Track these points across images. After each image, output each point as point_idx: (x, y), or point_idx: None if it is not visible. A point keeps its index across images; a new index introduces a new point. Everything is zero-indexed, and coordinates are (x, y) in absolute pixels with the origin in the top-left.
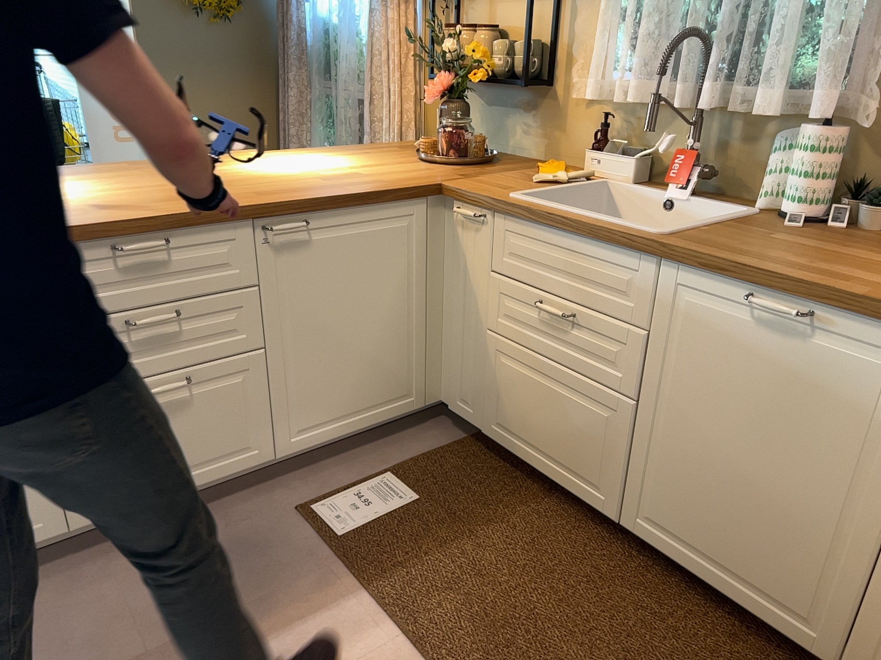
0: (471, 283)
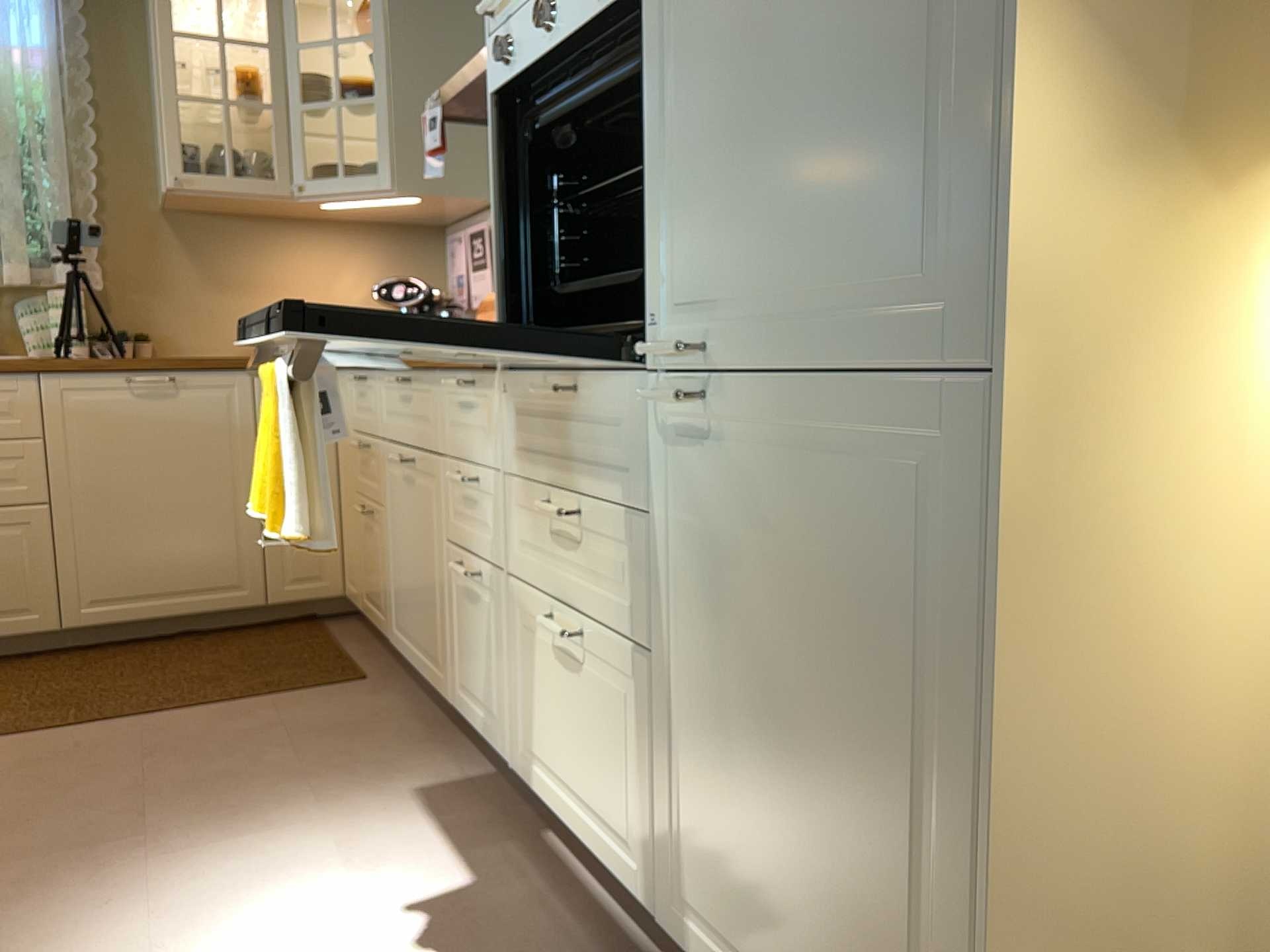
0: None
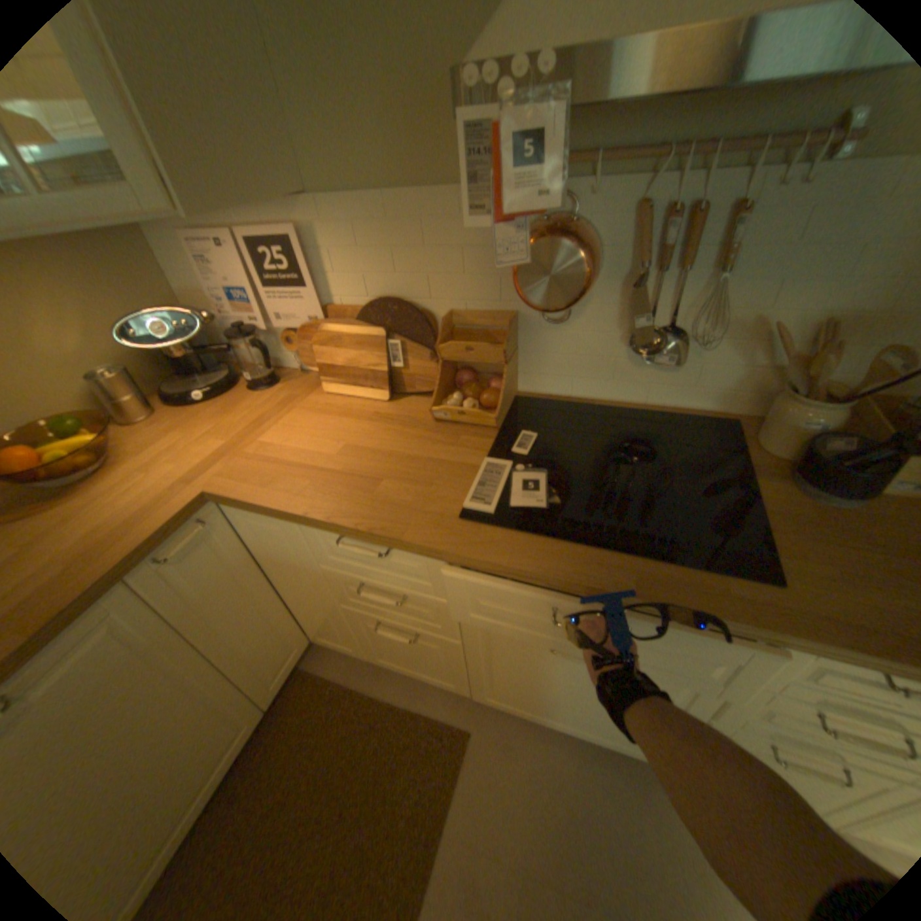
0: None
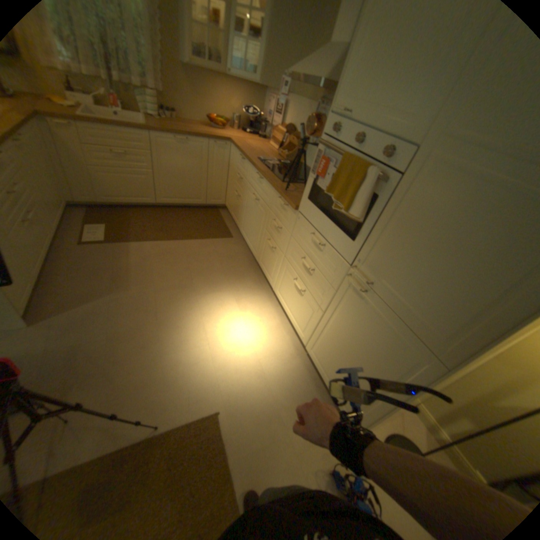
0: (71, 151)
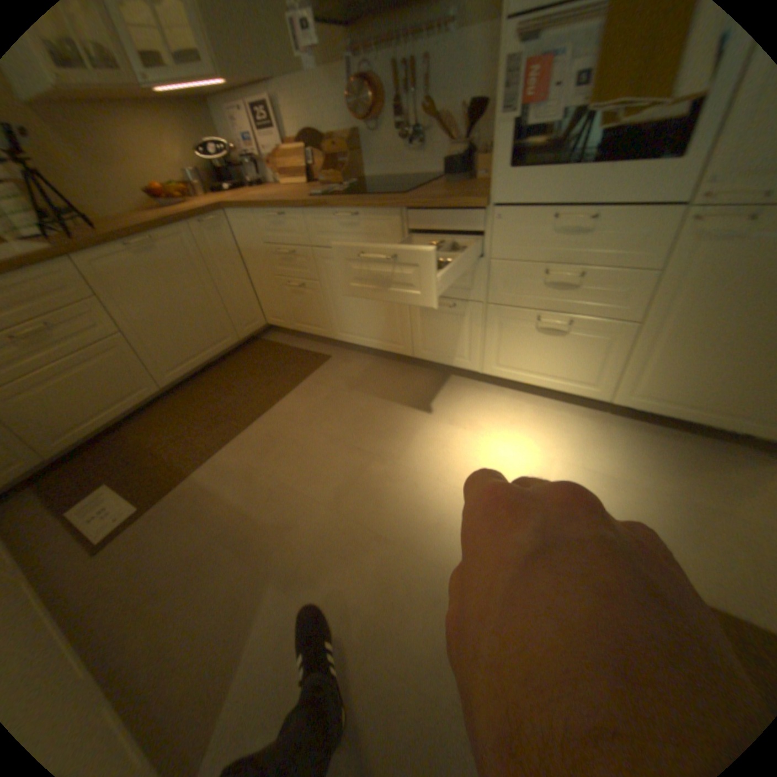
0: None
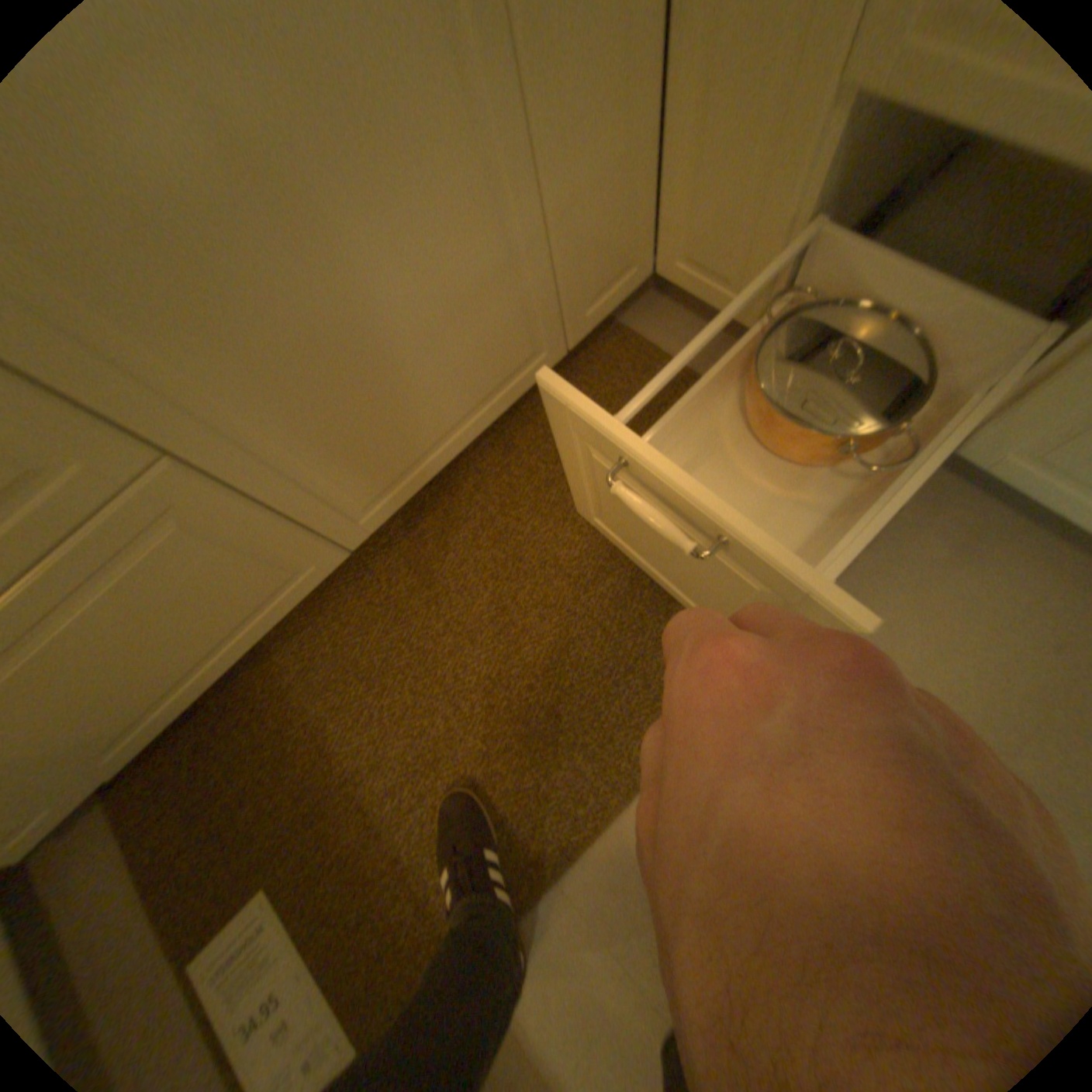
0: None
